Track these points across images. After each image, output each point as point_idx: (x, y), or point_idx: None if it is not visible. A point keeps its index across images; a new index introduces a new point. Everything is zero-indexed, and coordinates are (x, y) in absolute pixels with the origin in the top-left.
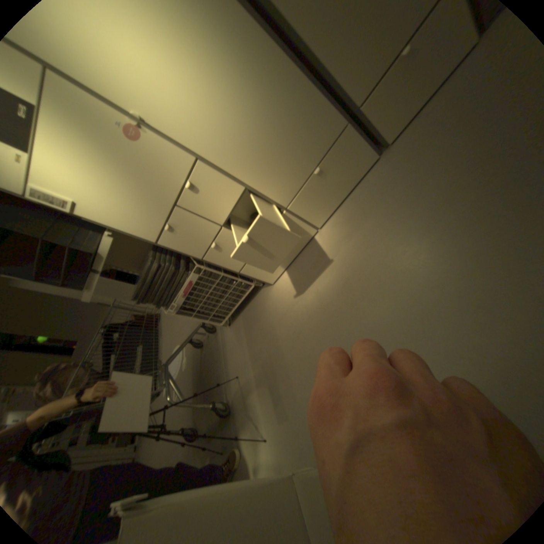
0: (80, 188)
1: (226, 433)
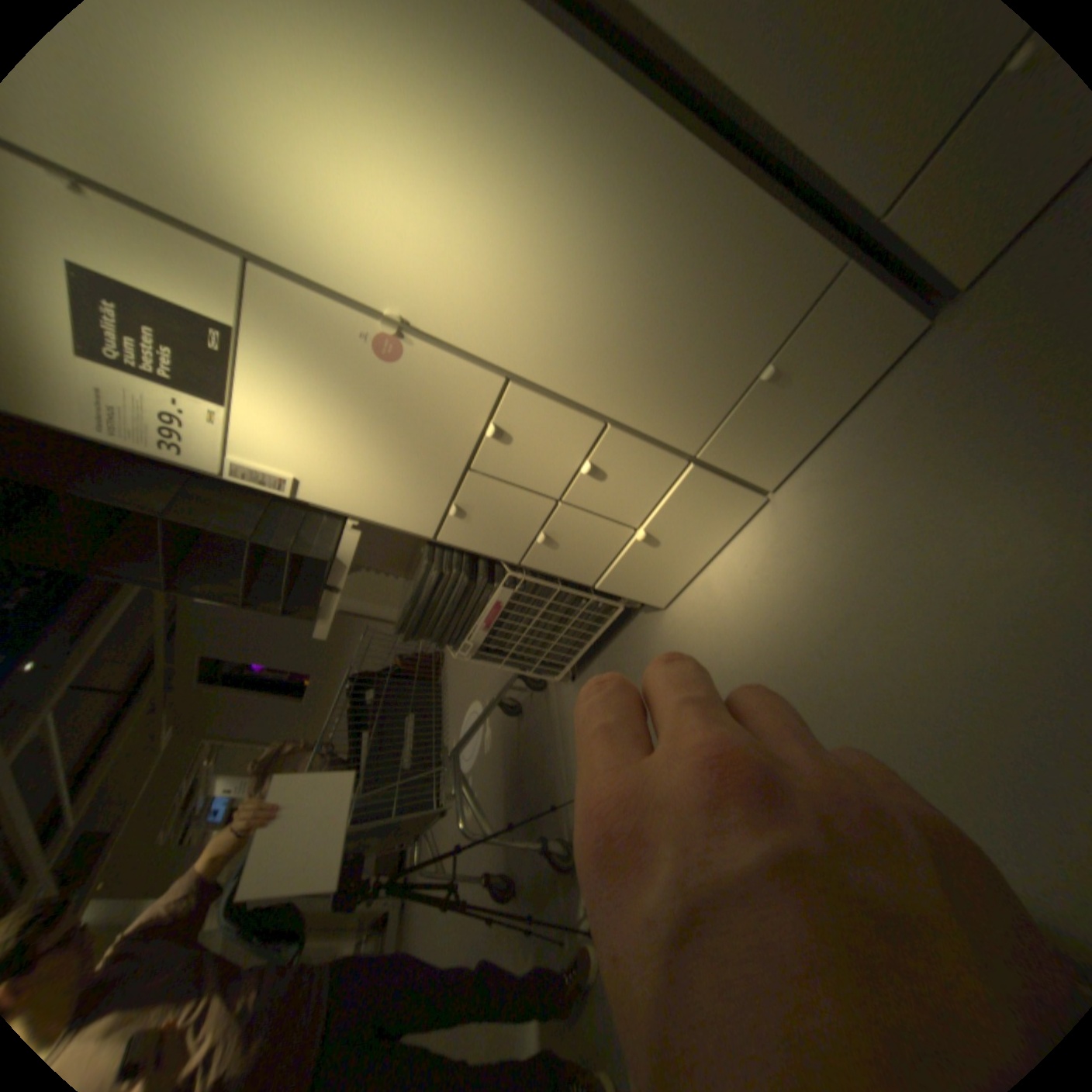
0: (306, 453)
1: (570, 903)
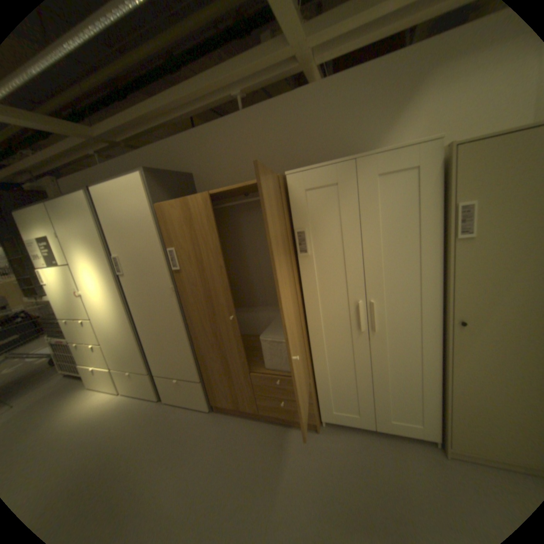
0: (51, 284)
1: None
